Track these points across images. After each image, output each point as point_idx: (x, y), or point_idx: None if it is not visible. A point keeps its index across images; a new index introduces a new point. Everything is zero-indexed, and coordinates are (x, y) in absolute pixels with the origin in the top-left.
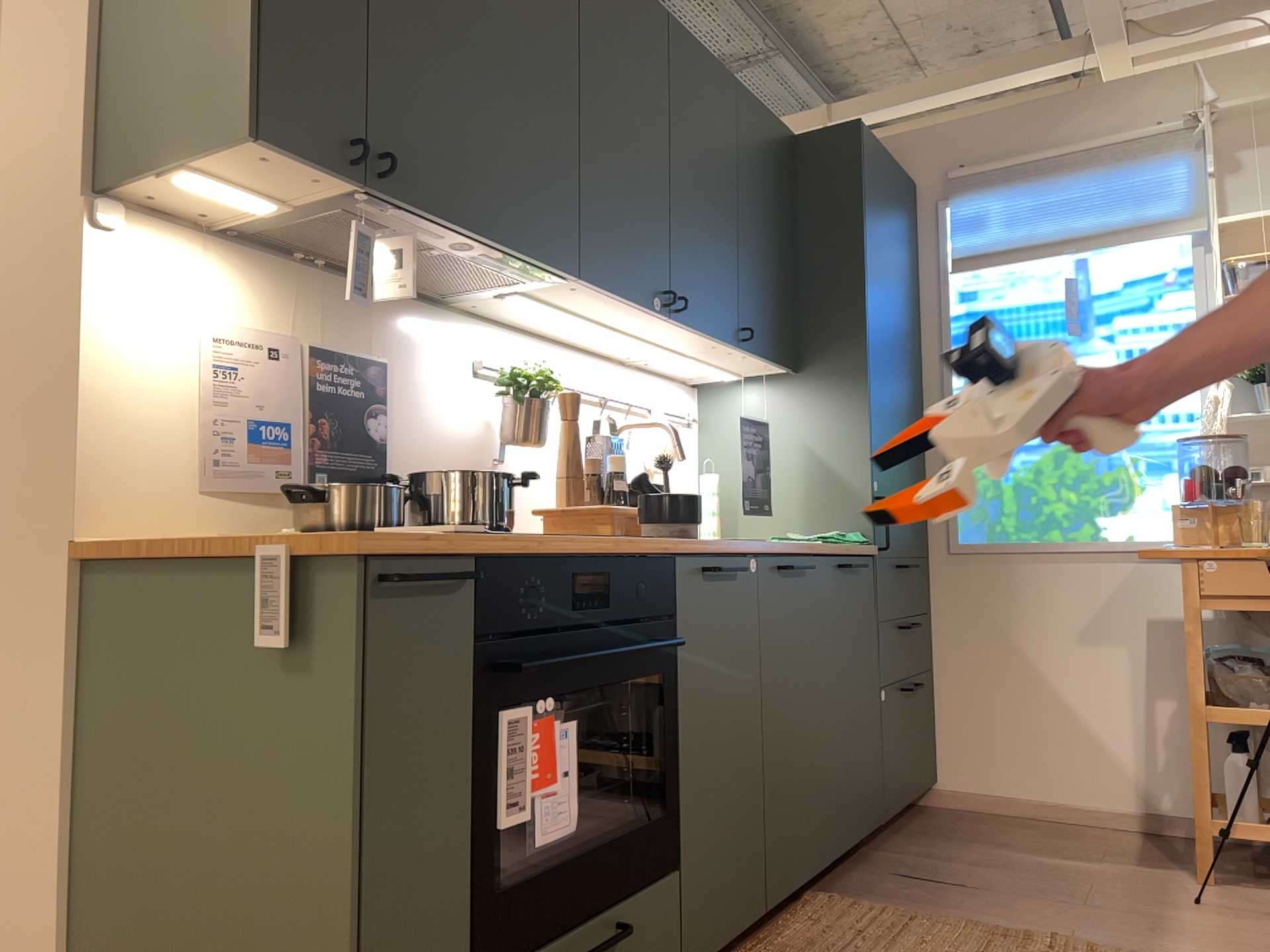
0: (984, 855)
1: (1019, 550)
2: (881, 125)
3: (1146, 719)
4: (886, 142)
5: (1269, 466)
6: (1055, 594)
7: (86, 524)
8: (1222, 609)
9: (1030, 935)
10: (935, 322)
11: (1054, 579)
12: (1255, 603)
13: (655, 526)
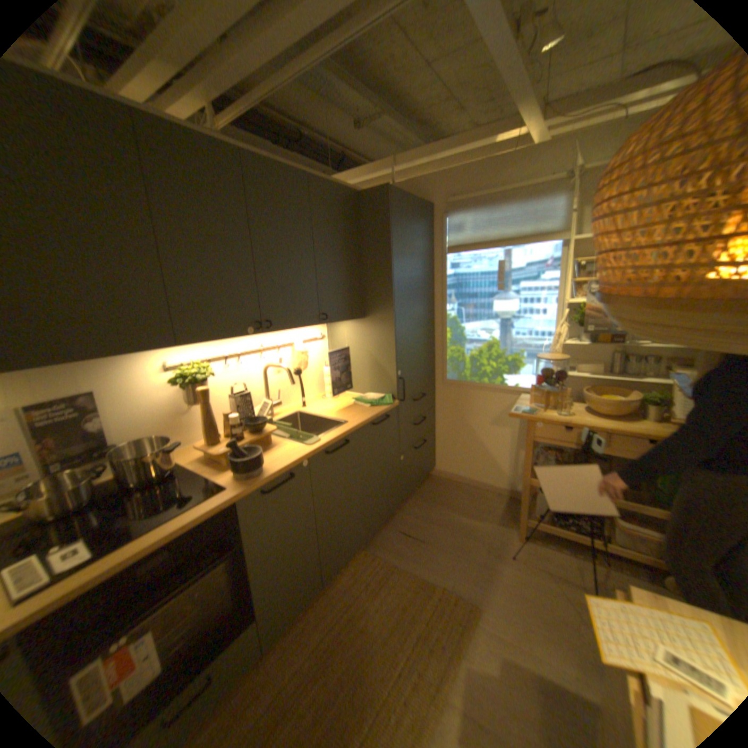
0: (439, 517)
1: (470, 385)
2: (420, 166)
3: (515, 458)
4: (420, 179)
5: (582, 363)
6: (483, 405)
7: None
8: (543, 443)
9: (434, 591)
10: (440, 277)
11: (483, 399)
12: (558, 443)
13: (232, 476)
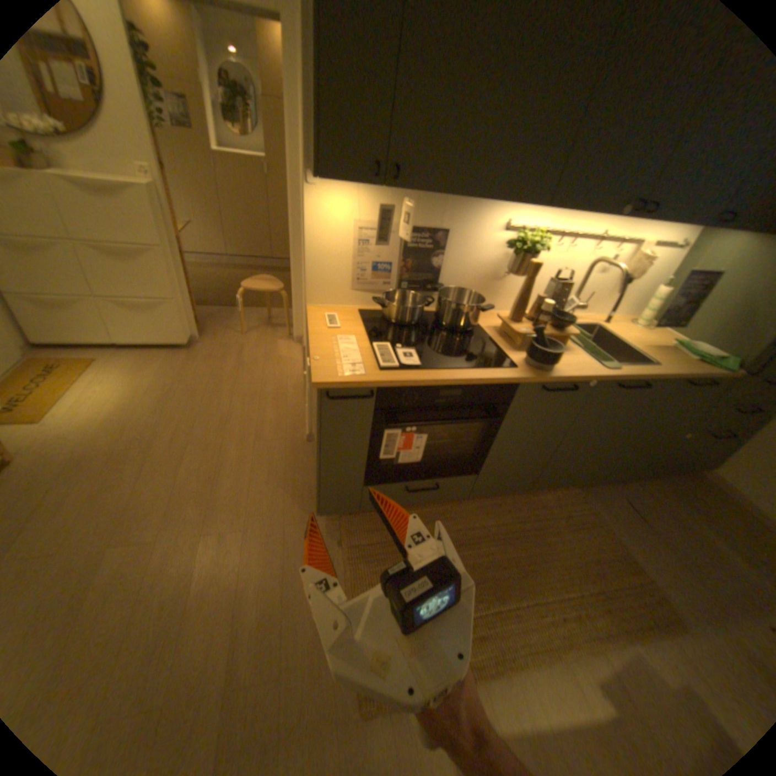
0: (688, 519)
1: None
2: None
3: None
4: None
5: None
6: None
7: (309, 300)
8: None
9: (640, 573)
10: None
11: None
12: None
13: (527, 358)
